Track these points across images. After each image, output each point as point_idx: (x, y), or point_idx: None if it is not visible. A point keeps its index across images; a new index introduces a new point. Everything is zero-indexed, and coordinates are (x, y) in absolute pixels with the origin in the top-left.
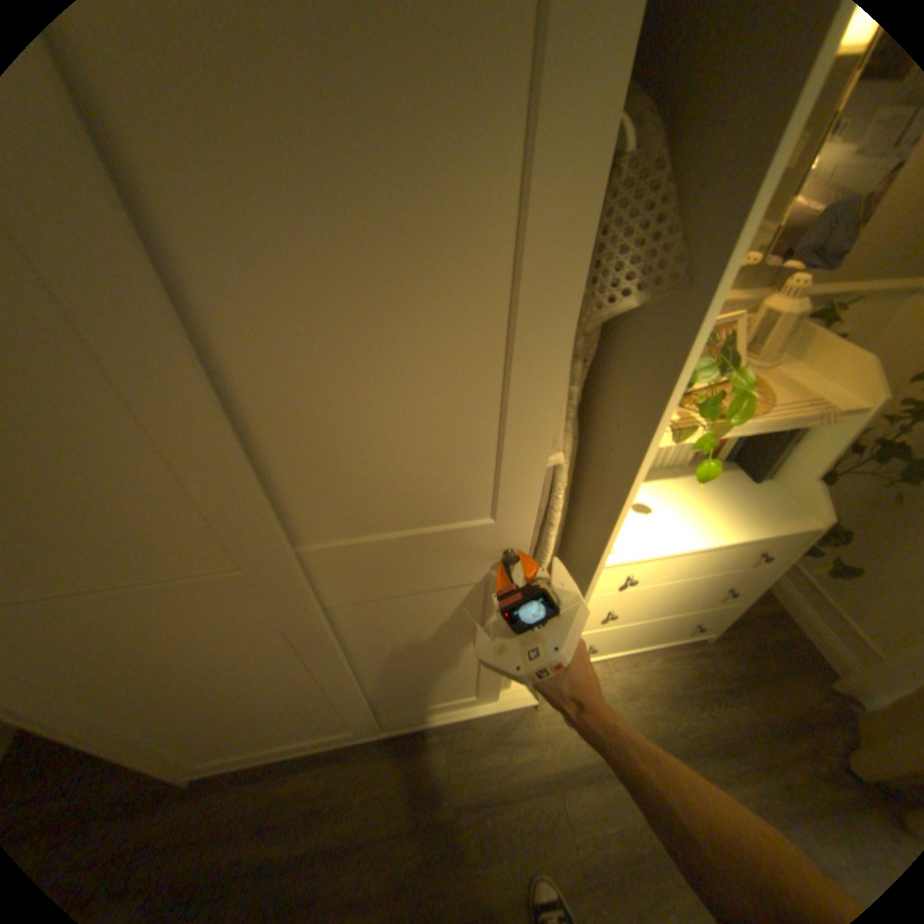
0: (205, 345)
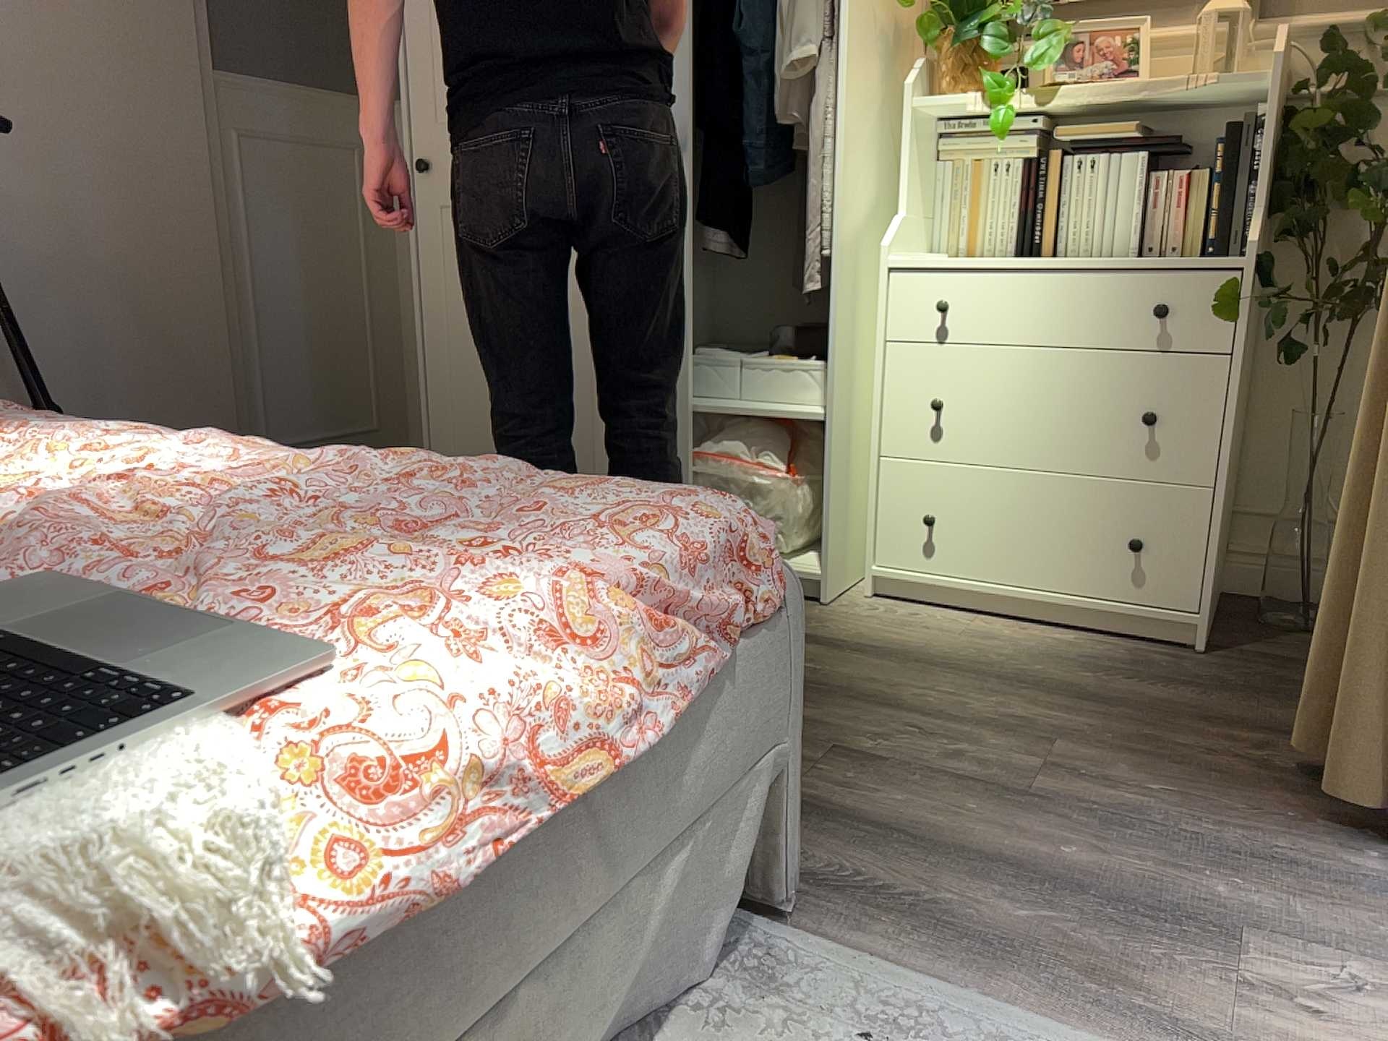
0: None
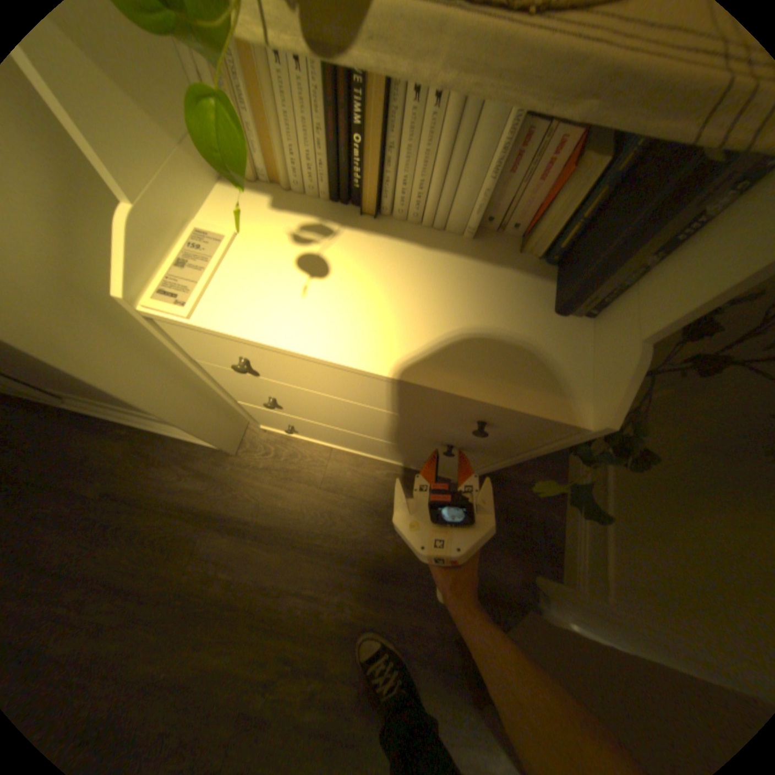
0: None
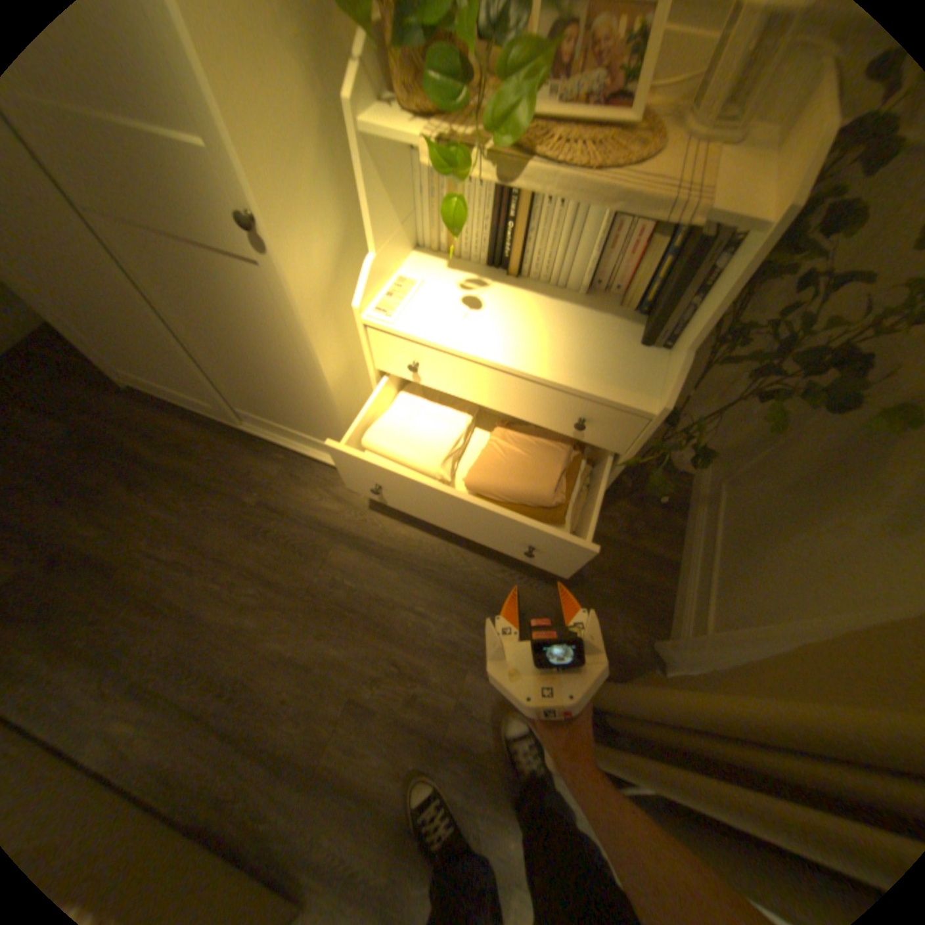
0: None
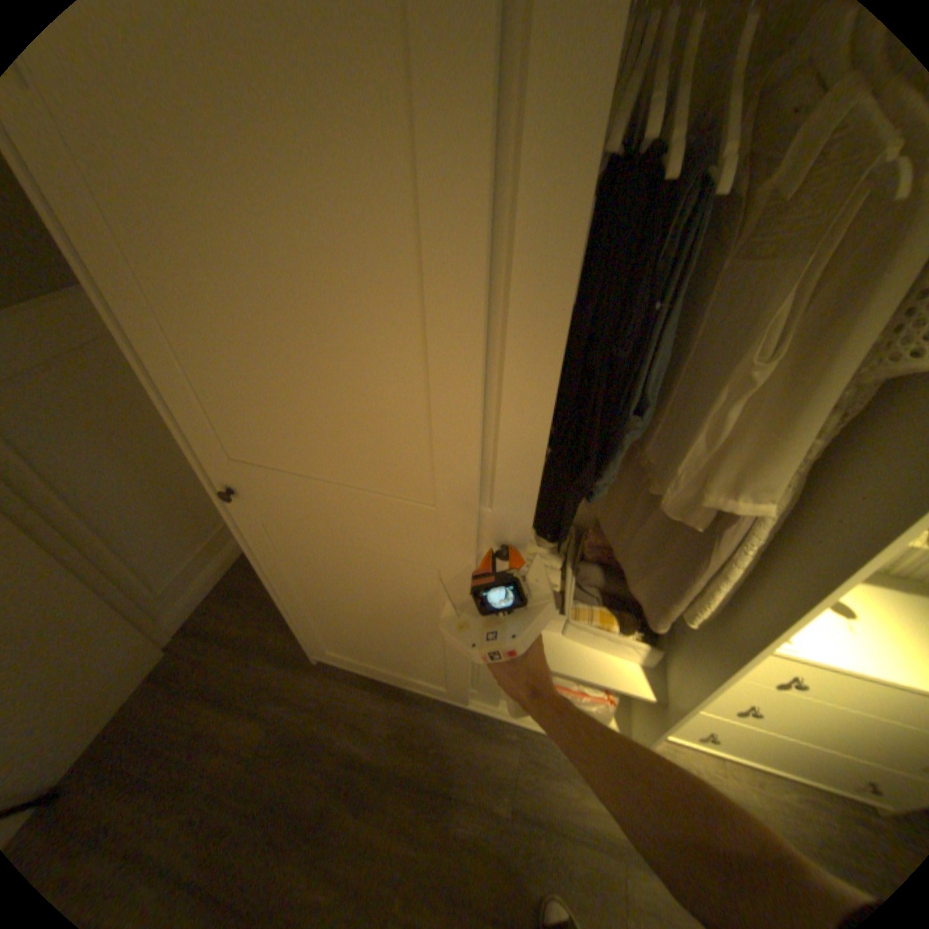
0: (496, 318)
